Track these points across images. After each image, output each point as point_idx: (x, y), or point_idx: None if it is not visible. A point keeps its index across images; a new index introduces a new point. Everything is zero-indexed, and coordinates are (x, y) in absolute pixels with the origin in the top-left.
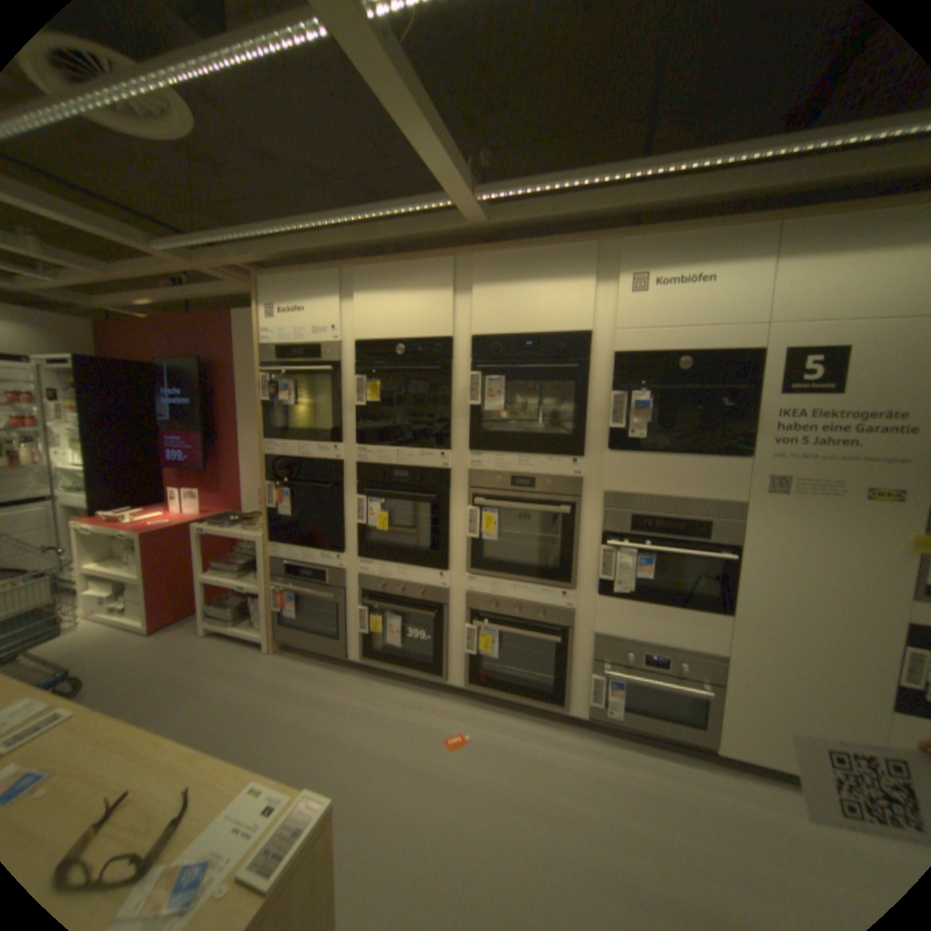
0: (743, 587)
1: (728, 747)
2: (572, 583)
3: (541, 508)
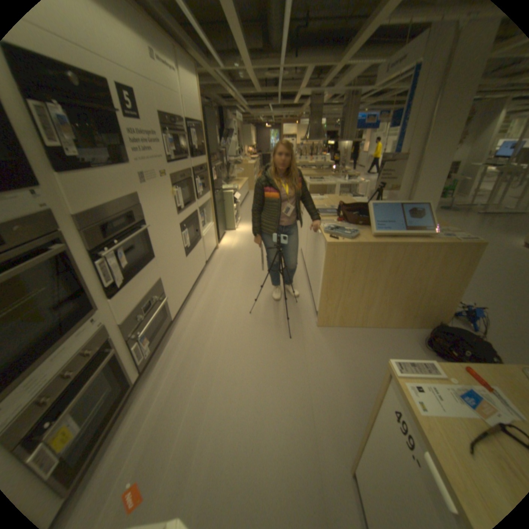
0: (151, 241)
1: (171, 316)
2: (91, 308)
3: (36, 260)
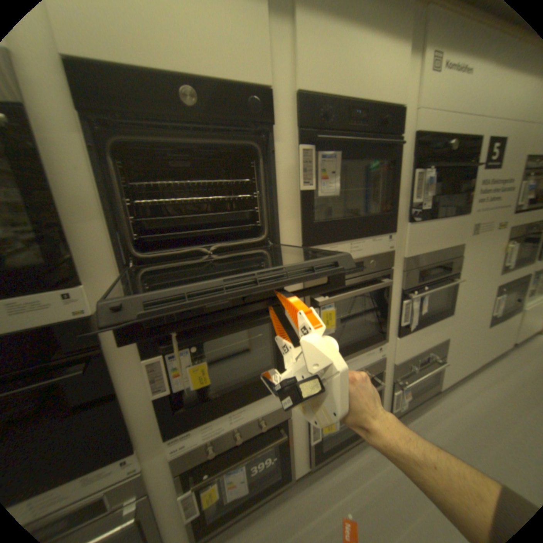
0: (458, 296)
1: (444, 385)
2: (385, 338)
3: (373, 286)
